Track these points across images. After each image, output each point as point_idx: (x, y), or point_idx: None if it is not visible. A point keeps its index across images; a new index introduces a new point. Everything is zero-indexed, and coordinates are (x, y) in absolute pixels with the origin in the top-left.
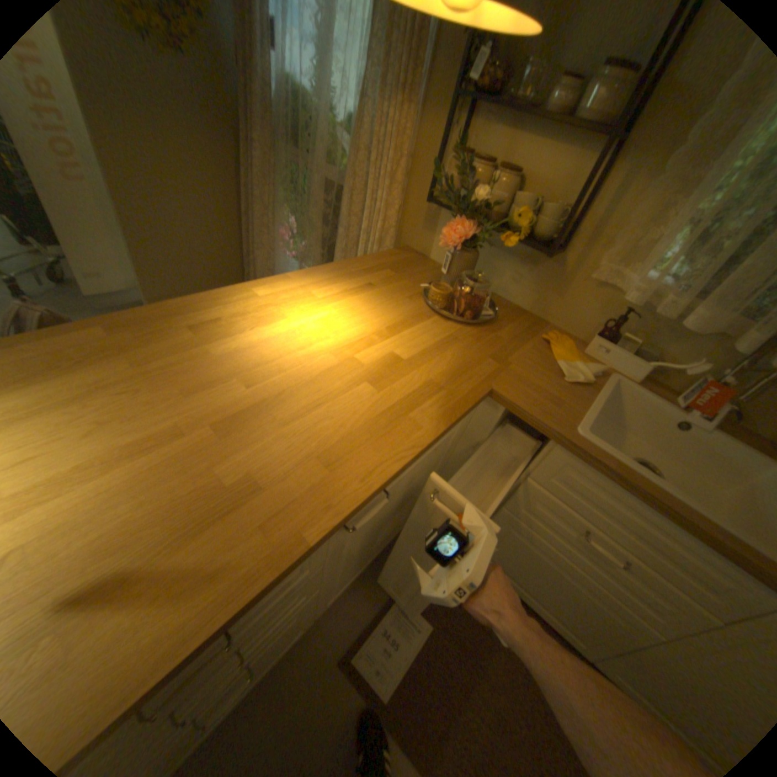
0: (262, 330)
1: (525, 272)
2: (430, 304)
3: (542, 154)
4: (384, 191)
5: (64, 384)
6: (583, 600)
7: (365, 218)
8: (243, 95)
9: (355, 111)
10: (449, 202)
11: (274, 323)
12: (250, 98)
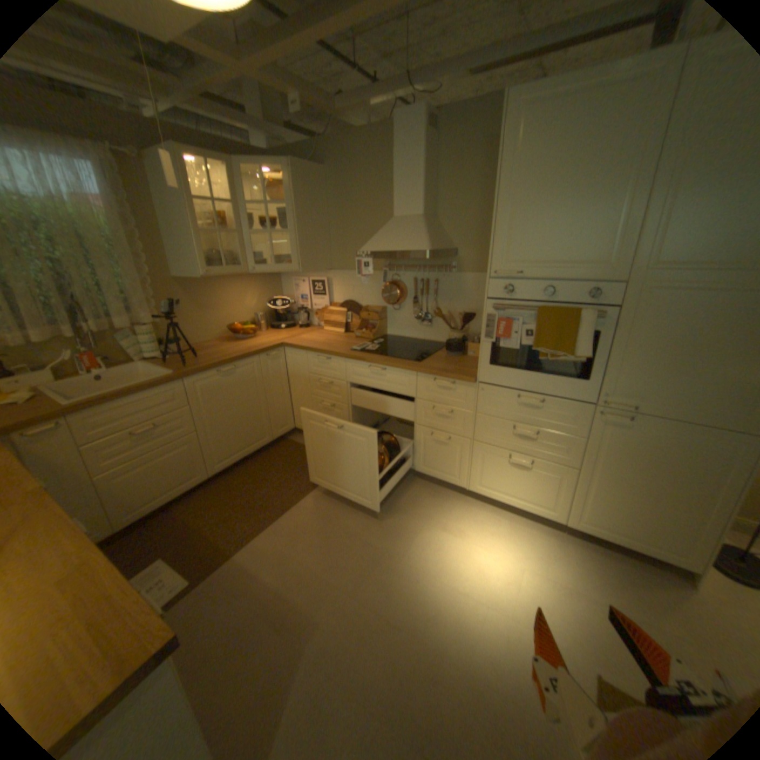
0: None
1: None
2: None
3: None
4: None
5: None
6: (170, 463)
7: None
8: None
9: None
10: None
11: None
12: None
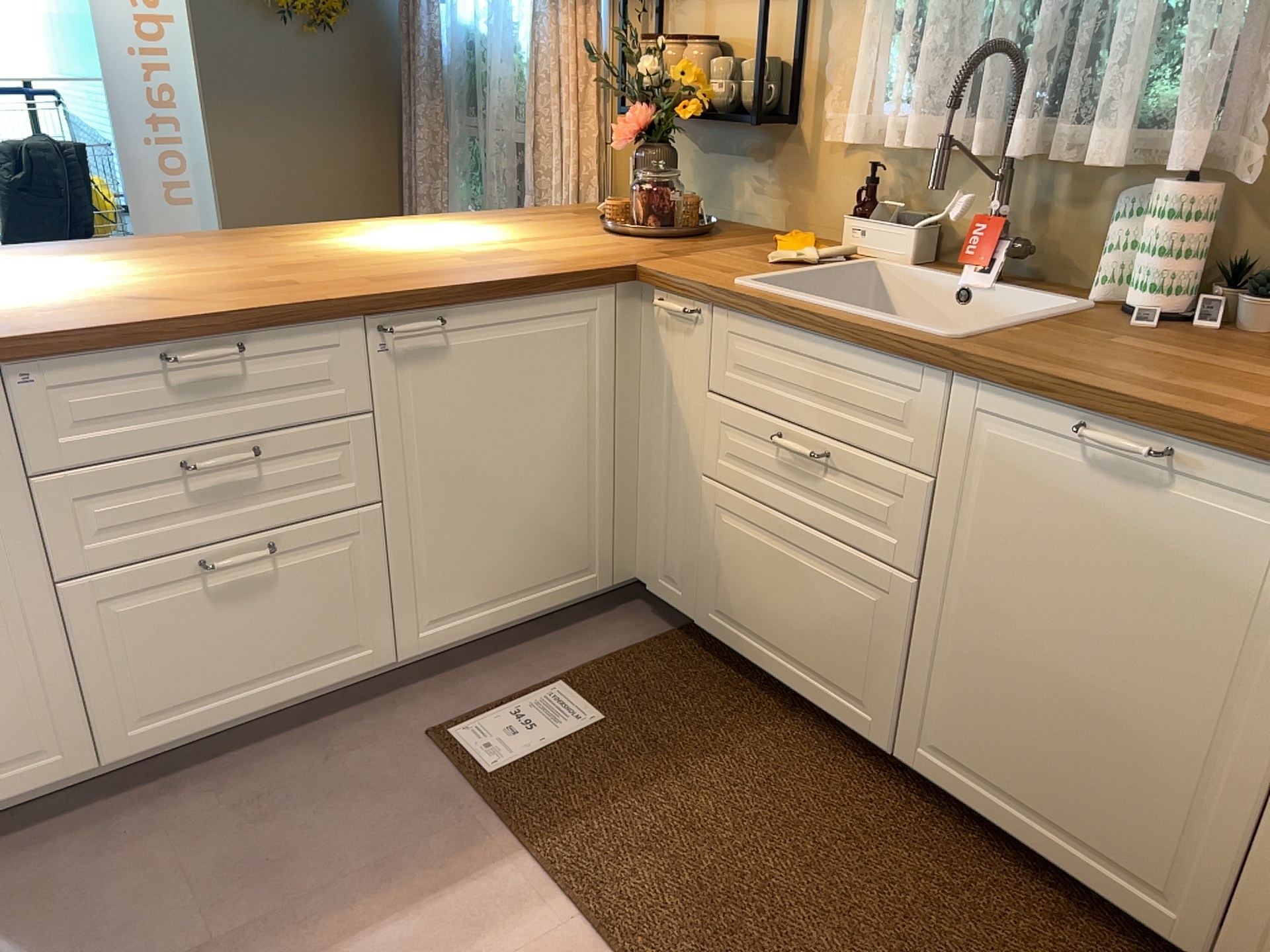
0: (356, 239)
1: (763, 175)
2: (606, 227)
3: (738, 19)
4: (570, 123)
5: (148, 253)
6: (823, 590)
7: (554, 169)
8: (409, 67)
9: (532, 39)
10: (616, 92)
11: (372, 236)
12: (416, 67)
